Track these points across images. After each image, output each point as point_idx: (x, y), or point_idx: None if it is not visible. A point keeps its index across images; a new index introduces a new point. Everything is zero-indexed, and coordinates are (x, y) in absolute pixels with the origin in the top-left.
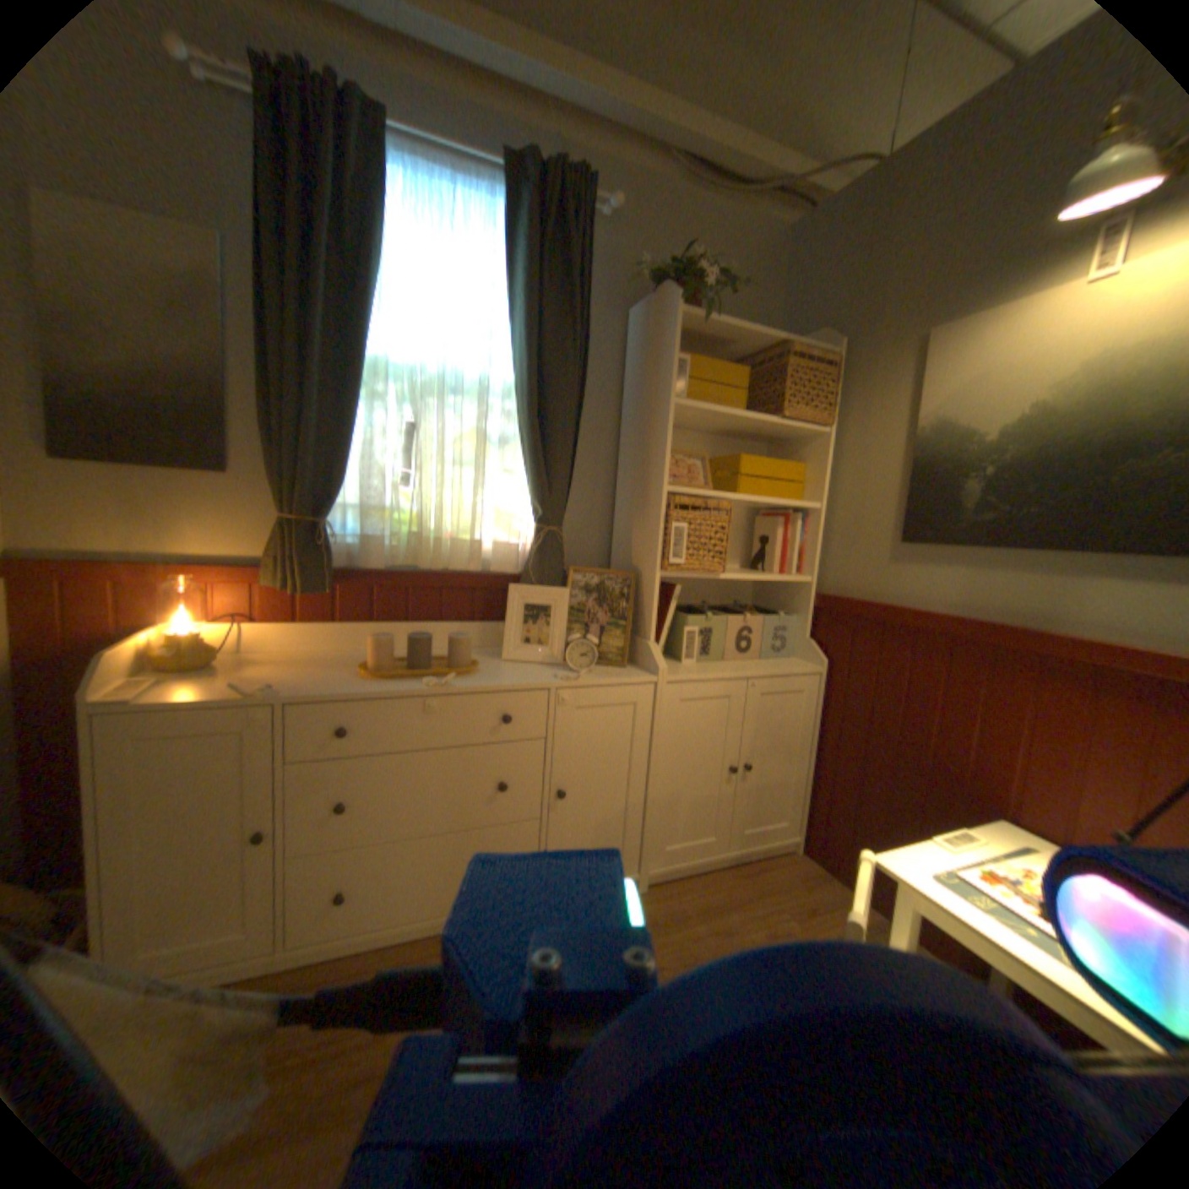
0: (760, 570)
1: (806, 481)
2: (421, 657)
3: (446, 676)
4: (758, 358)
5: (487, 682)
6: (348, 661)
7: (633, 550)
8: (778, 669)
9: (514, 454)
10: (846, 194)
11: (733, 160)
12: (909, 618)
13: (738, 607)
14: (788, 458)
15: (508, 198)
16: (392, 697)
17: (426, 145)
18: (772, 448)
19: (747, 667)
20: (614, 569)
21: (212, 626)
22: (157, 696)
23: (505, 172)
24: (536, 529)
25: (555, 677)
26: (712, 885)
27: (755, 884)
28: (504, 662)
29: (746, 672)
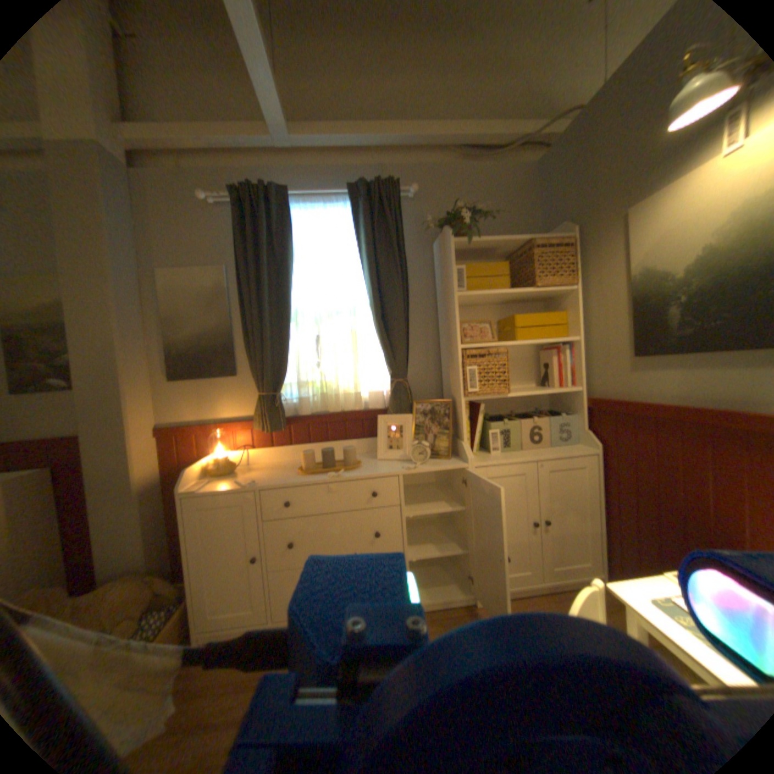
0: (547, 385)
1: (569, 322)
2: (333, 461)
3: (342, 470)
4: (521, 251)
5: (362, 473)
6: (297, 465)
7: (451, 385)
8: (563, 453)
9: (374, 340)
10: (565, 134)
11: (487, 138)
12: (649, 410)
13: (539, 412)
14: (556, 308)
15: (354, 206)
16: (311, 484)
17: (310, 195)
18: (546, 304)
19: (539, 453)
20: (445, 397)
21: (235, 452)
22: (207, 488)
23: (351, 193)
24: (394, 380)
25: (403, 468)
26: (533, 605)
27: (566, 607)
28: (378, 460)
29: (536, 457)
